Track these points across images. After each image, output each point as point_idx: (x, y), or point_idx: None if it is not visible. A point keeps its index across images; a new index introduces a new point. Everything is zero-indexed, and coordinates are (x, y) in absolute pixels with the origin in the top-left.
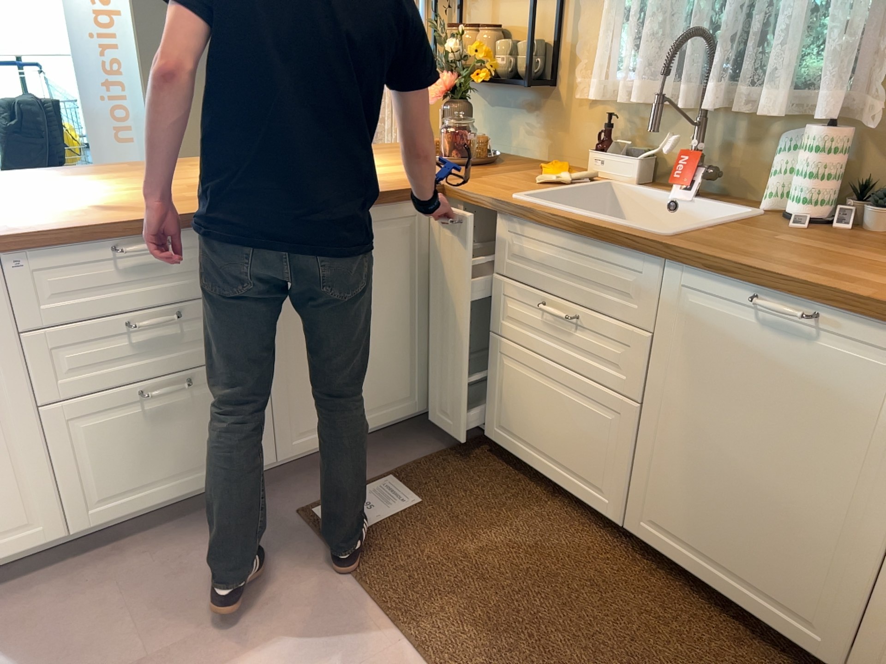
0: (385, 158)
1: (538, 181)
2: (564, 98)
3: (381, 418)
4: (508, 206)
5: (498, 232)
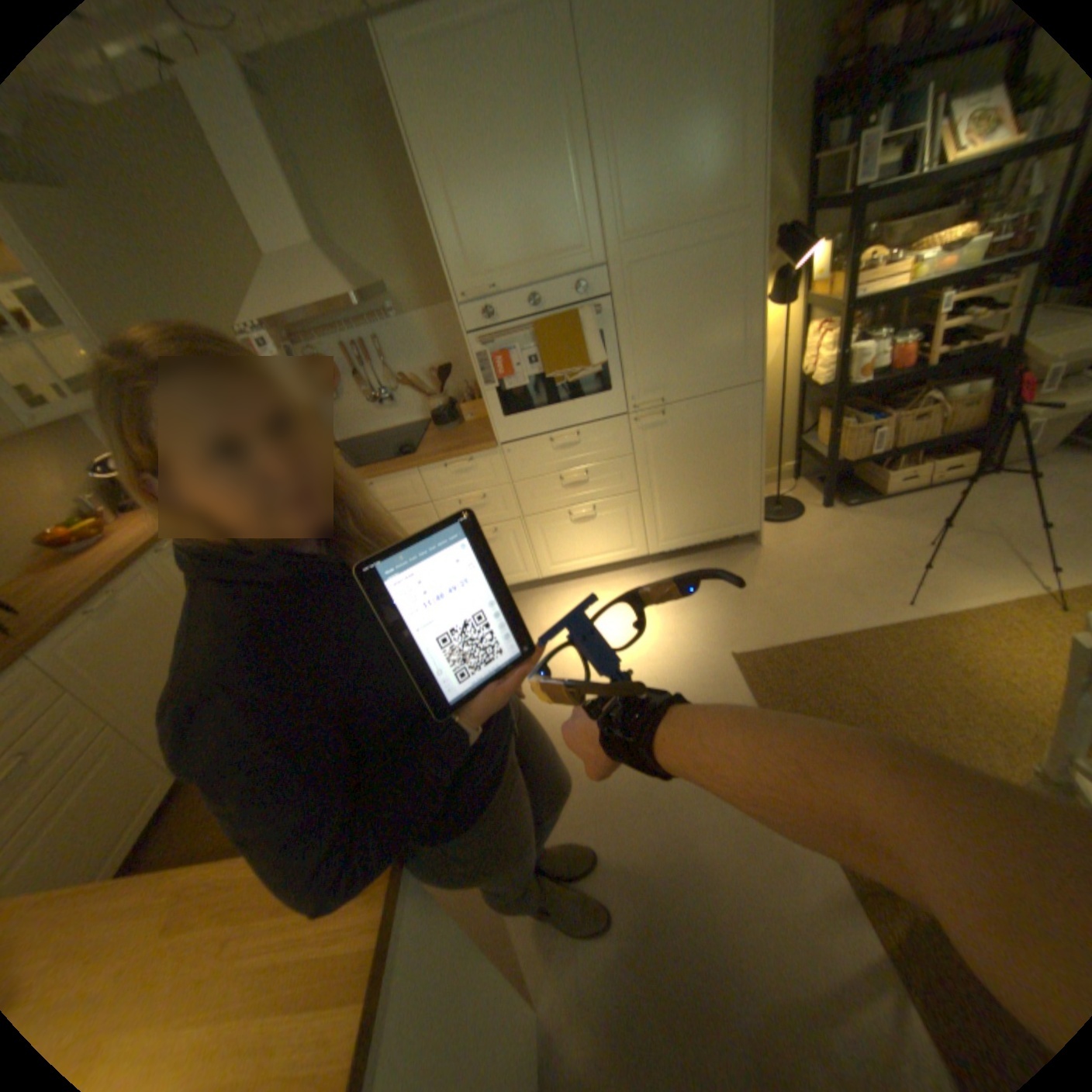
0: None
1: None
2: None
3: None
4: None
5: None
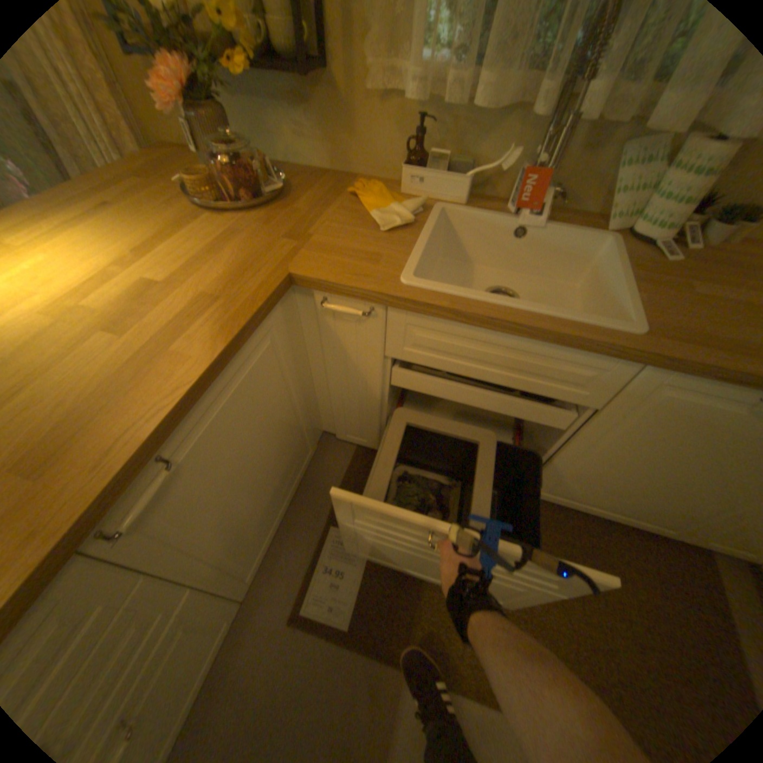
0: (140, 211)
1: (382, 227)
2: (343, 83)
3: (295, 487)
4: (414, 302)
5: (391, 324)
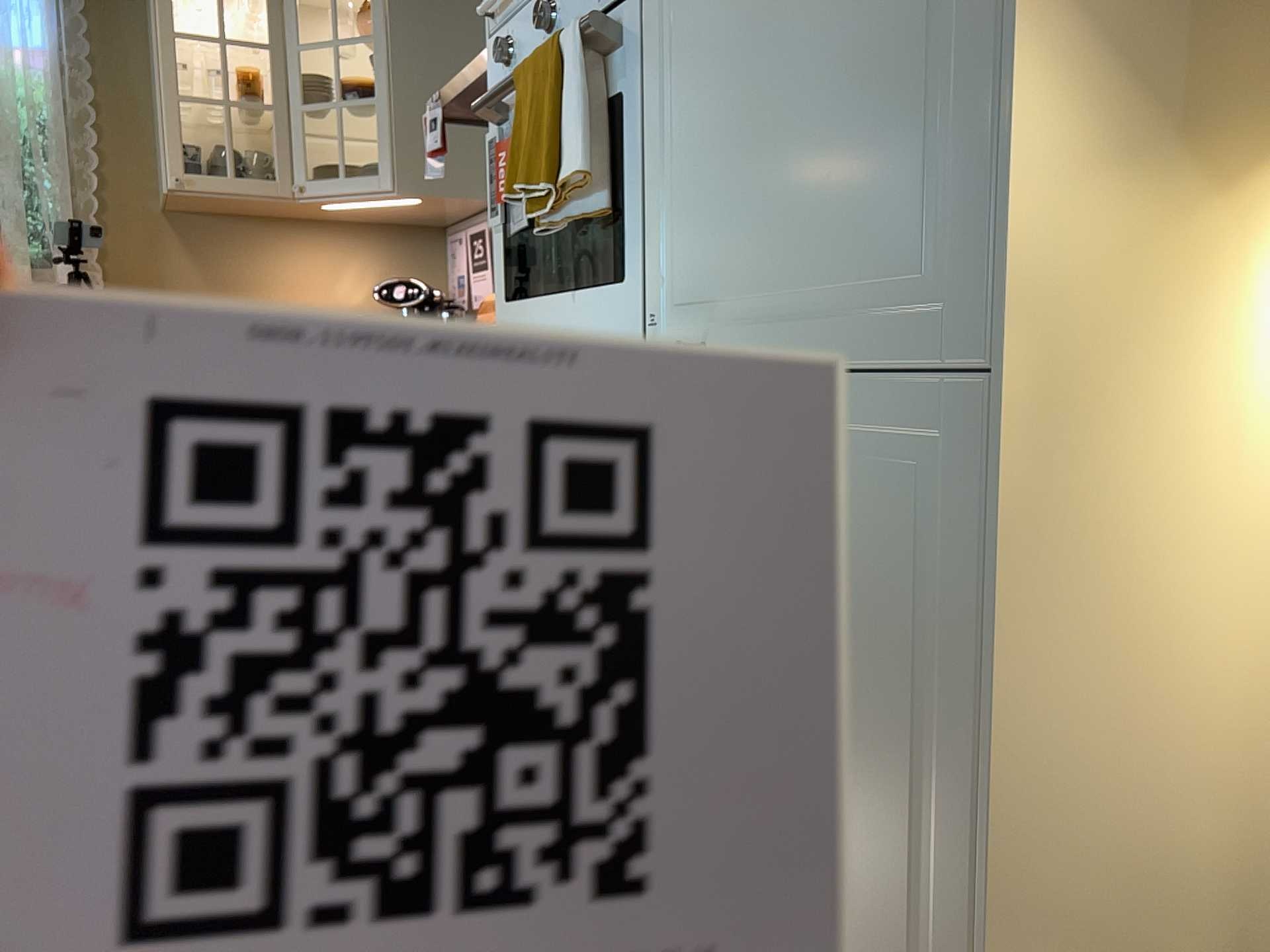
0: None
1: None
2: None
3: None
4: None
5: None
